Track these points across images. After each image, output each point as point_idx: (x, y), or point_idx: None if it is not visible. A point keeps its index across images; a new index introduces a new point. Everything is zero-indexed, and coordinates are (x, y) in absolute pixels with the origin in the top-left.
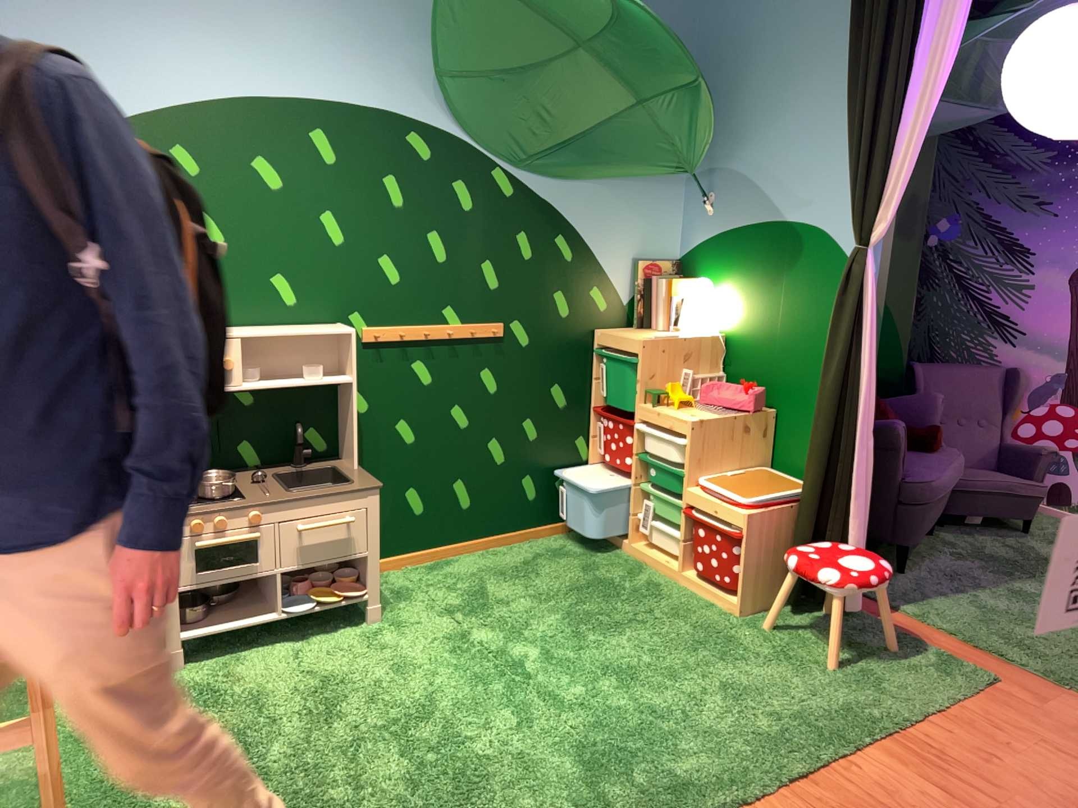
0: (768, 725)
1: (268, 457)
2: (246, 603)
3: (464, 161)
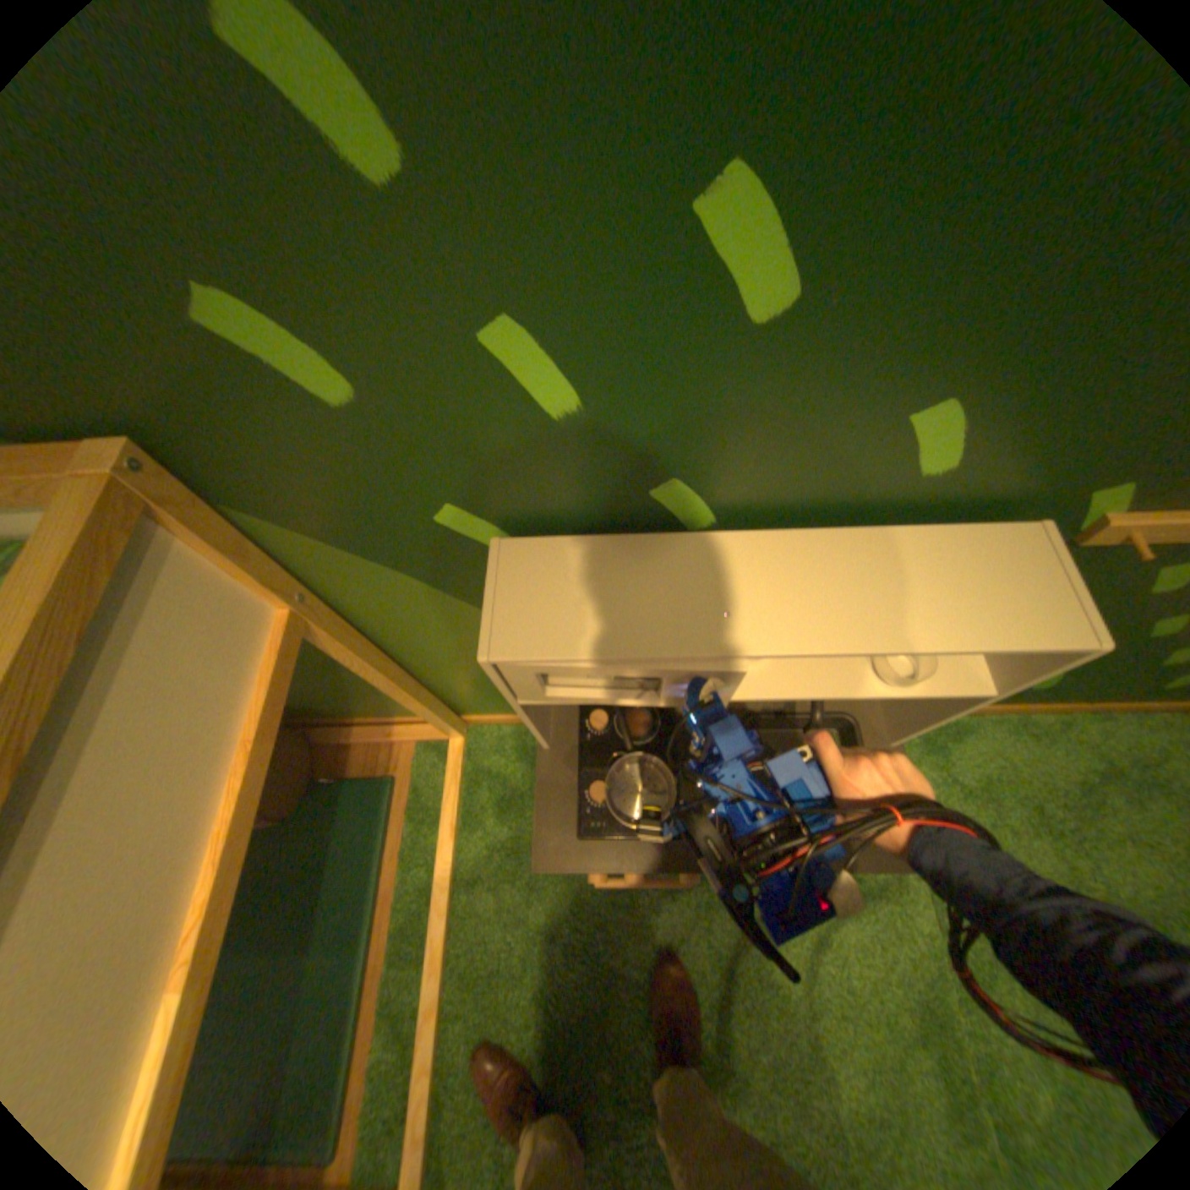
0: None
1: None
2: None
3: None
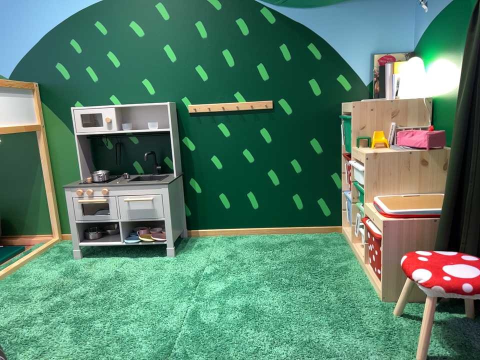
0: None
1: (144, 170)
2: (115, 237)
3: (240, 4)
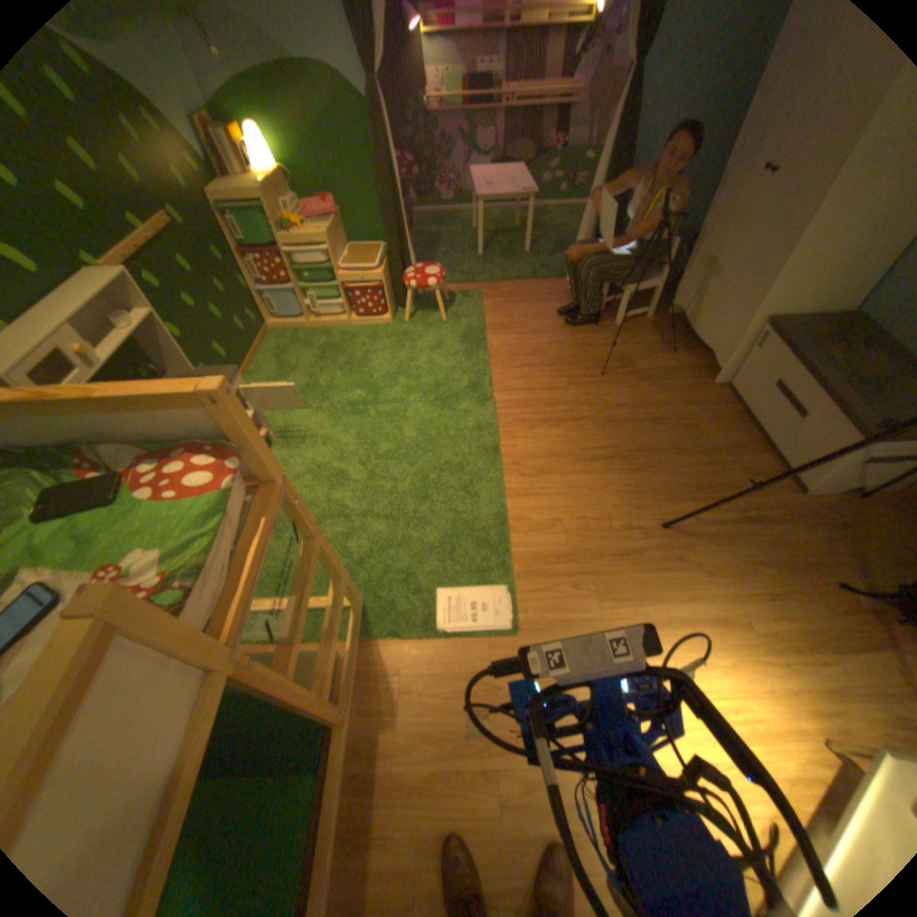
0: (464, 354)
1: None
2: None
3: None
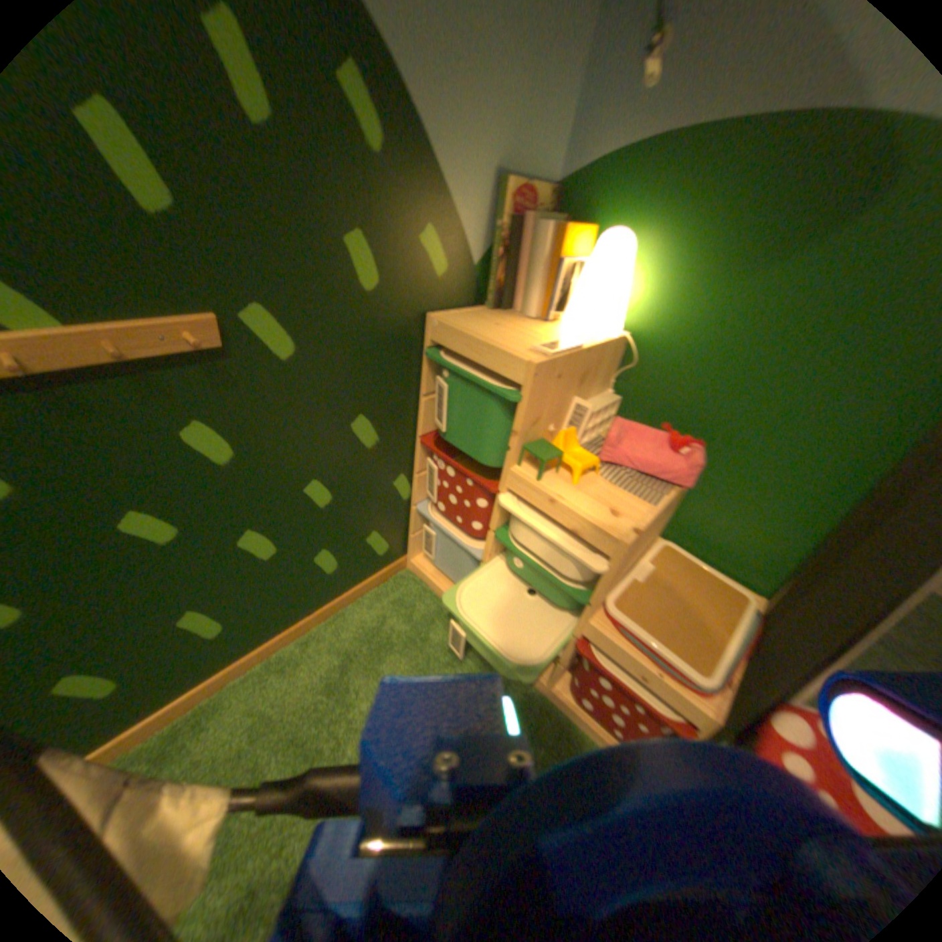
0: None
1: None
2: None
3: None
